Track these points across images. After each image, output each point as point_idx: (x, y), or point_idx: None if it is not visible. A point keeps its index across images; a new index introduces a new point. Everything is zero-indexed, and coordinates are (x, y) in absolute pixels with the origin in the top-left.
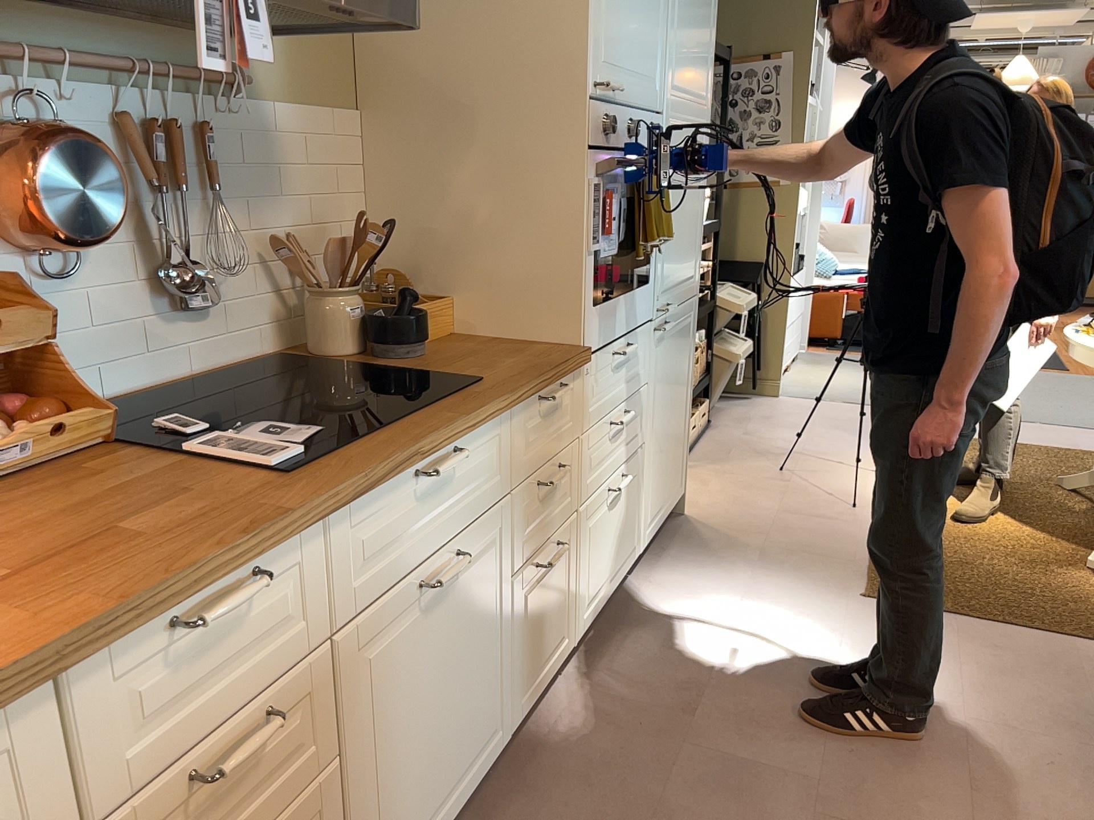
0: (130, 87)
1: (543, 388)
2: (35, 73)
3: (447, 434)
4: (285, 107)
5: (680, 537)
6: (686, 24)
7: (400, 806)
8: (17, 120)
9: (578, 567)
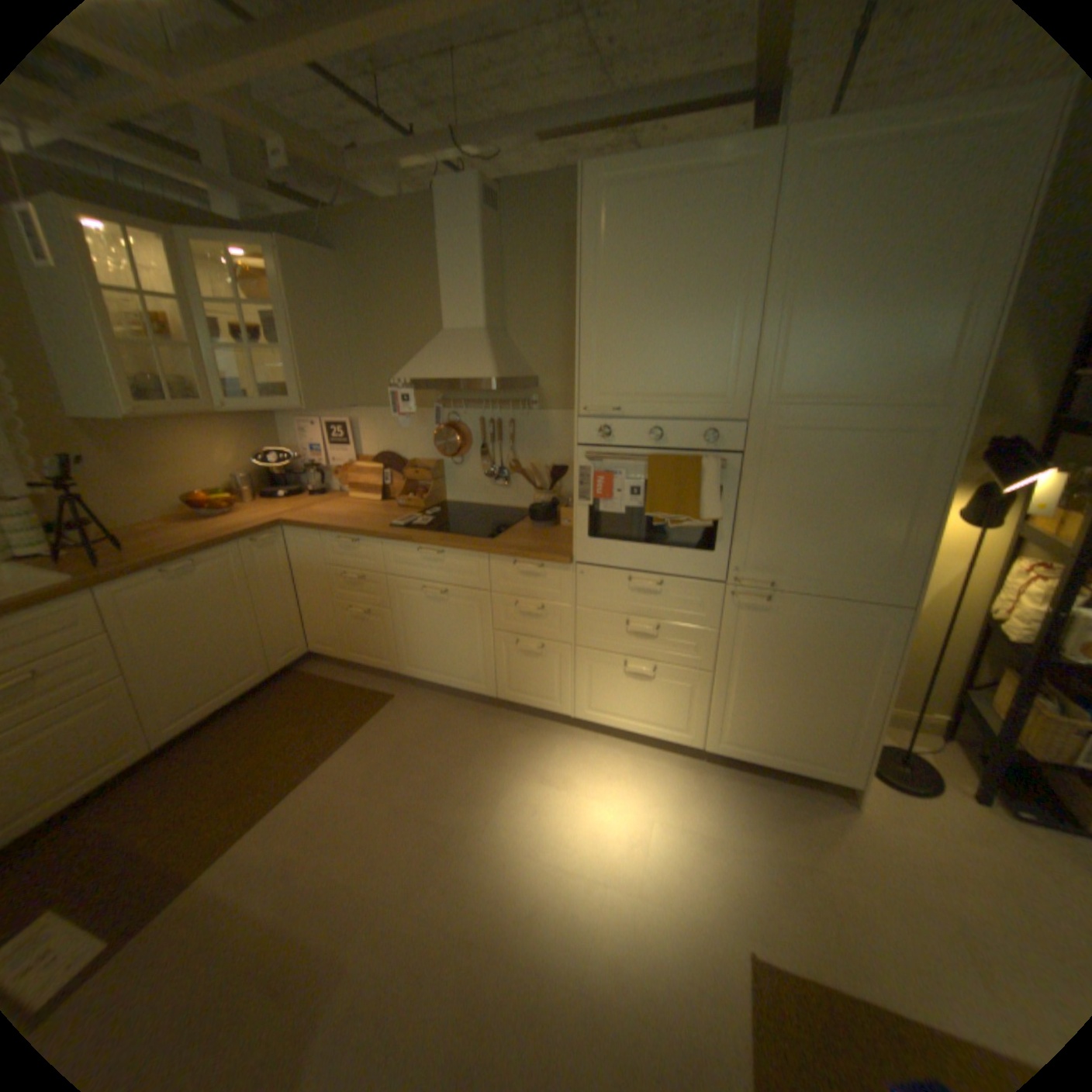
0: (485, 408)
1: (507, 556)
2: (457, 406)
3: (427, 542)
4: (555, 410)
5: (799, 802)
6: (832, 325)
7: (417, 652)
8: (451, 420)
9: (574, 678)
